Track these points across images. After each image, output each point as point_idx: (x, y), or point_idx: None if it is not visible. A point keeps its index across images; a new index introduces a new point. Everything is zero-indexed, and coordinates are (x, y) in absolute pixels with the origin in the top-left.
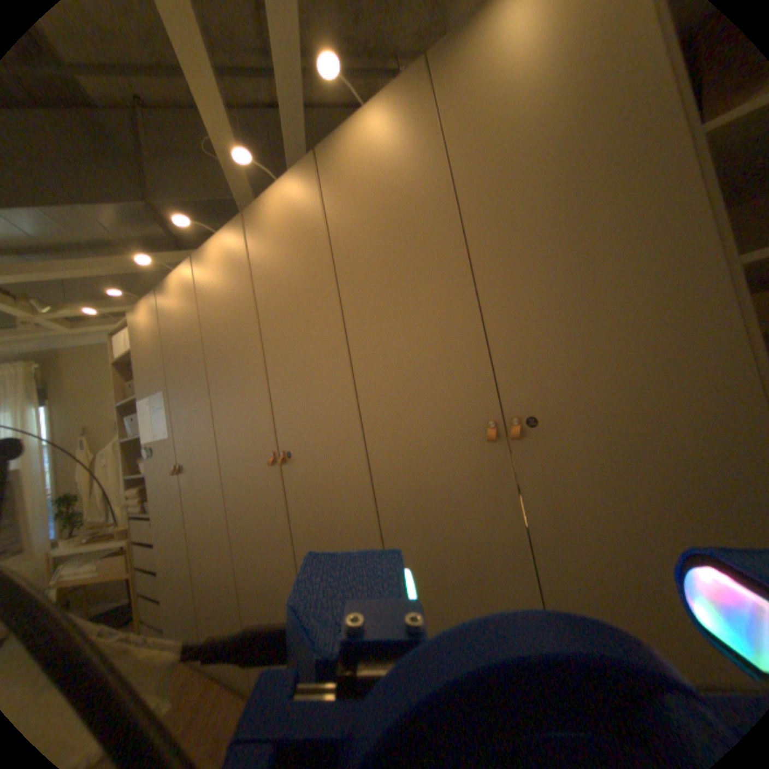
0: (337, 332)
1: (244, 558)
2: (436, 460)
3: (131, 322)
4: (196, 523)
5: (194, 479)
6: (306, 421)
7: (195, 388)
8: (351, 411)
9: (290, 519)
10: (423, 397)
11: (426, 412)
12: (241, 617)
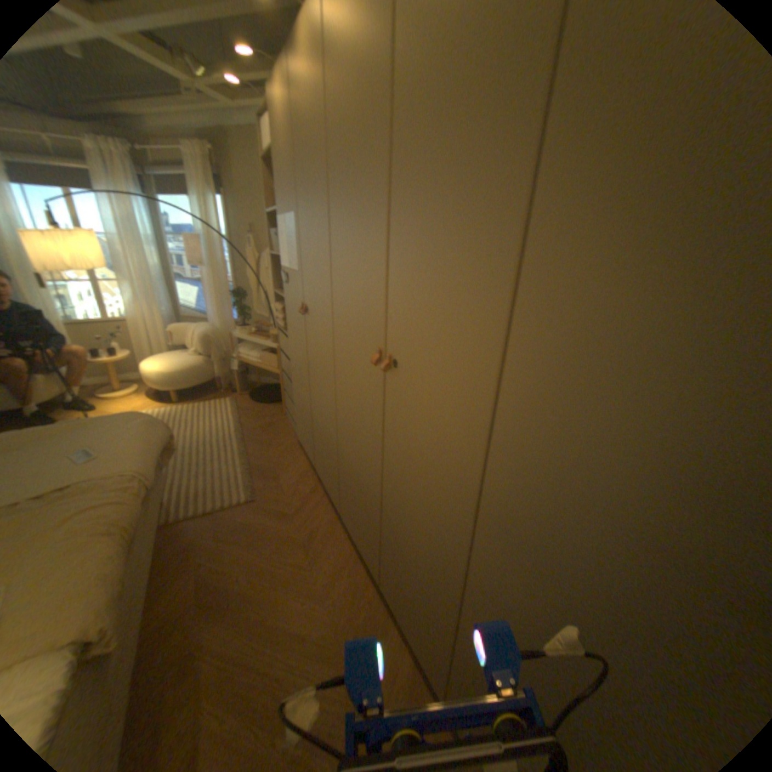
0: (513, 204)
1: (343, 431)
2: (607, 547)
3: (275, 105)
4: (315, 372)
5: (315, 331)
6: (421, 339)
7: (318, 226)
8: (488, 368)
9: (384, 434)
10: (650, 437)
11: (638, 468)
12: (338, 470)
